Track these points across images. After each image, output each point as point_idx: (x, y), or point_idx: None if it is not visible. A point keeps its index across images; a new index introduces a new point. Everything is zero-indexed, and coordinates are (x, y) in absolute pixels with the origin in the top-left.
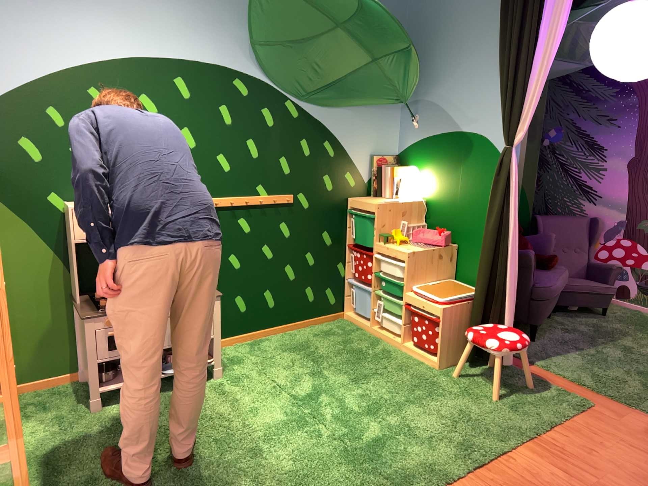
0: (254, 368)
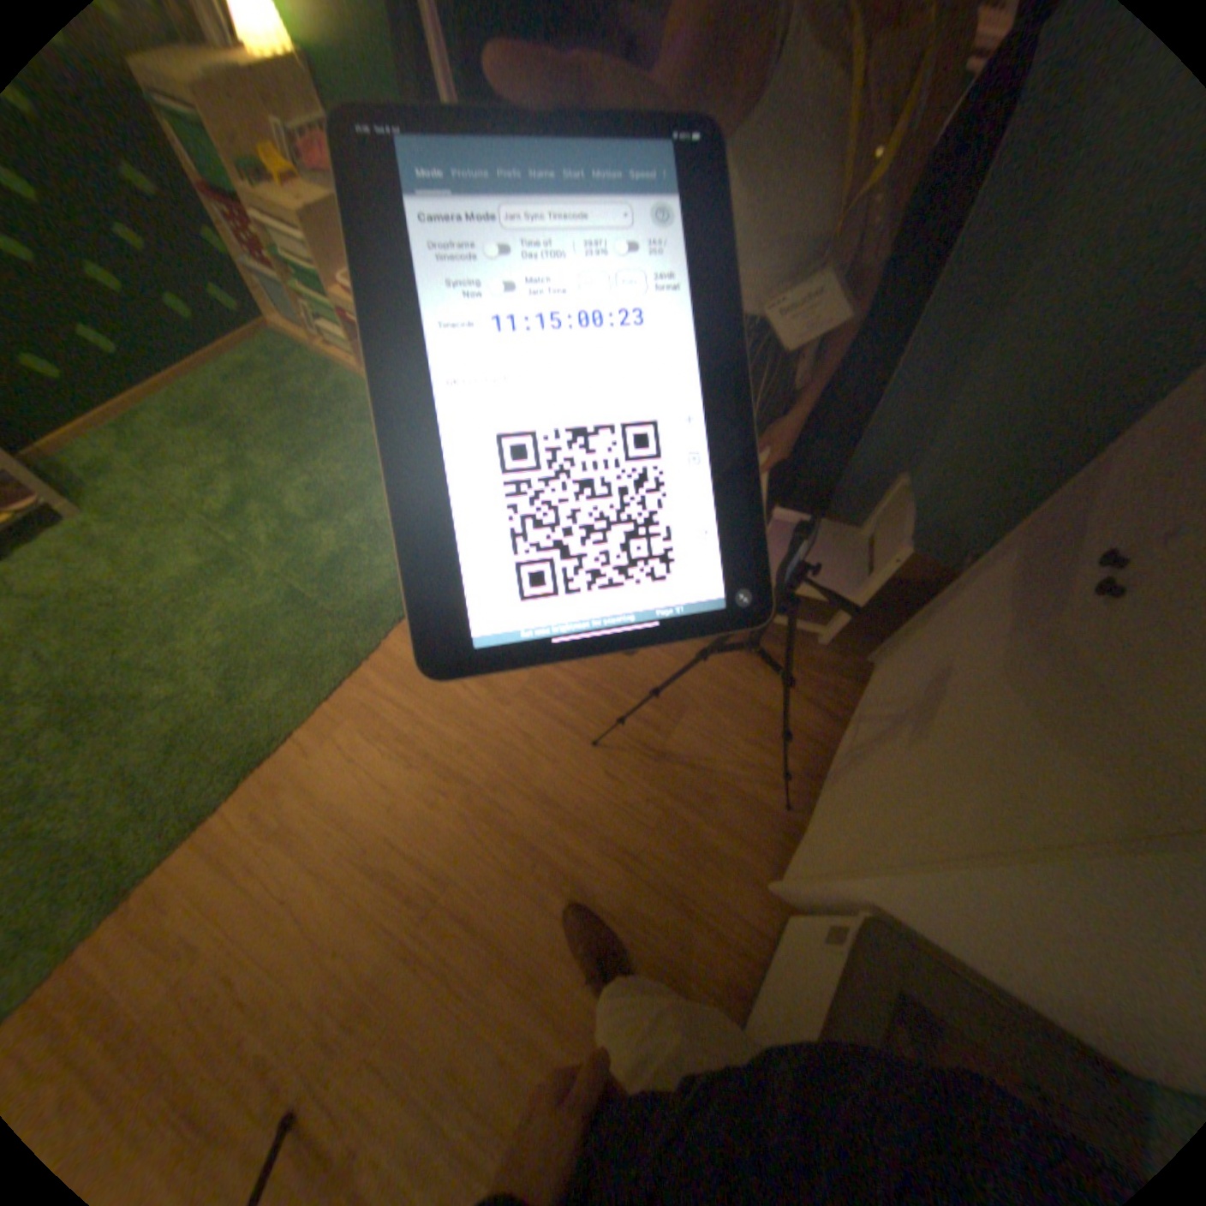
0: (131, 475)
